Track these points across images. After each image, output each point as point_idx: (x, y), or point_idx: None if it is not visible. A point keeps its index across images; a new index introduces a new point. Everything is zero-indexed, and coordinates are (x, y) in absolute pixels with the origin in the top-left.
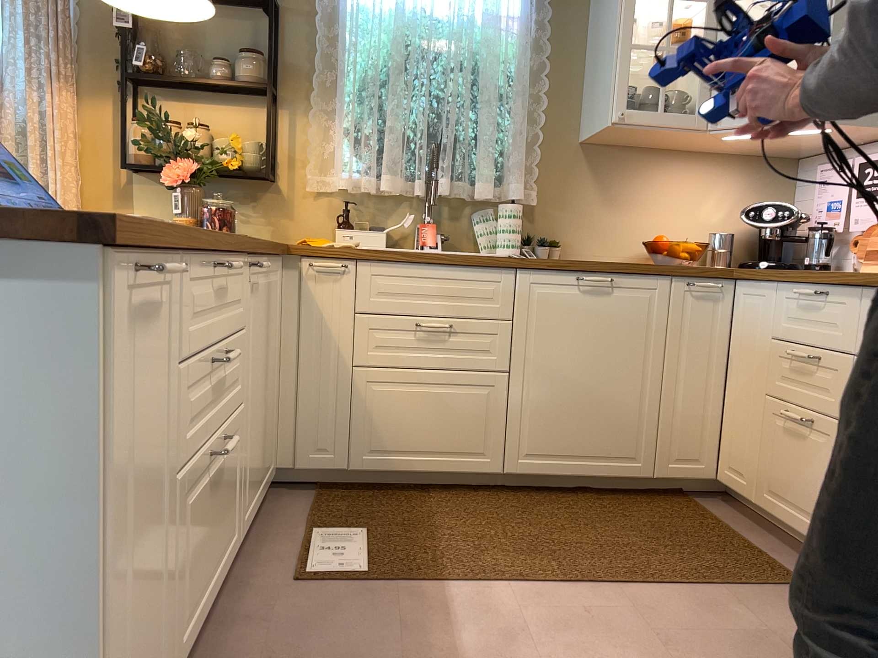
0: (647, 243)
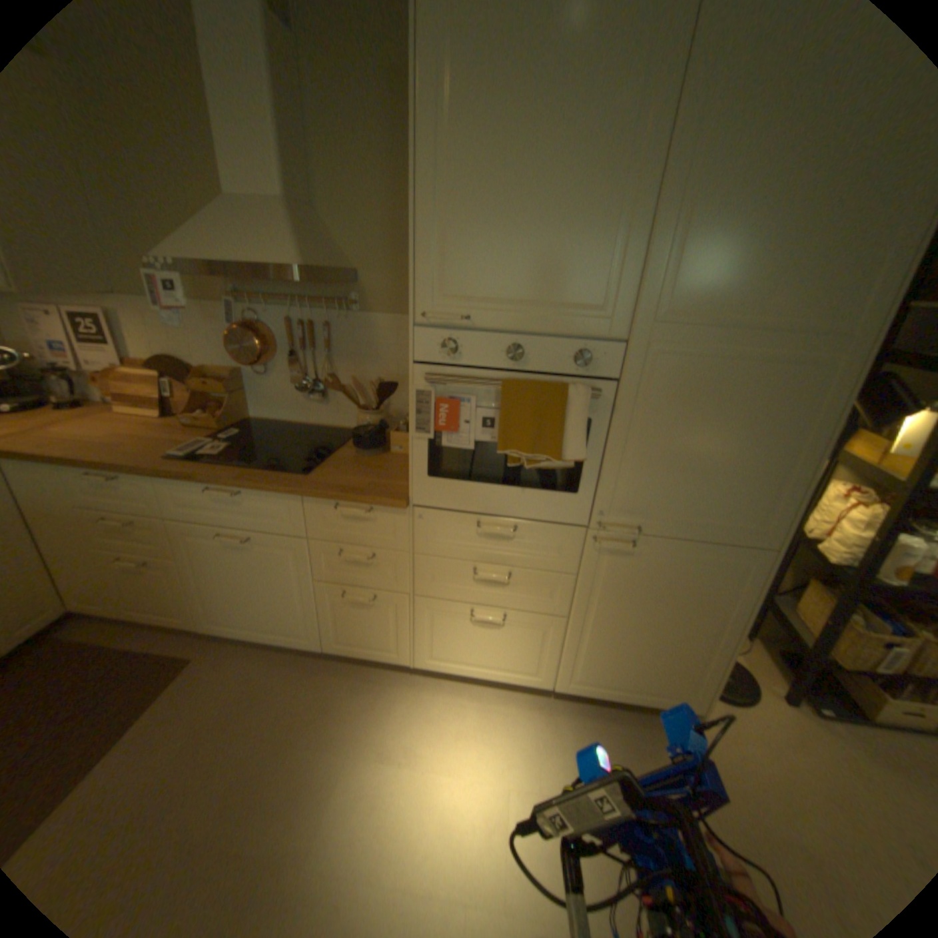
0: None
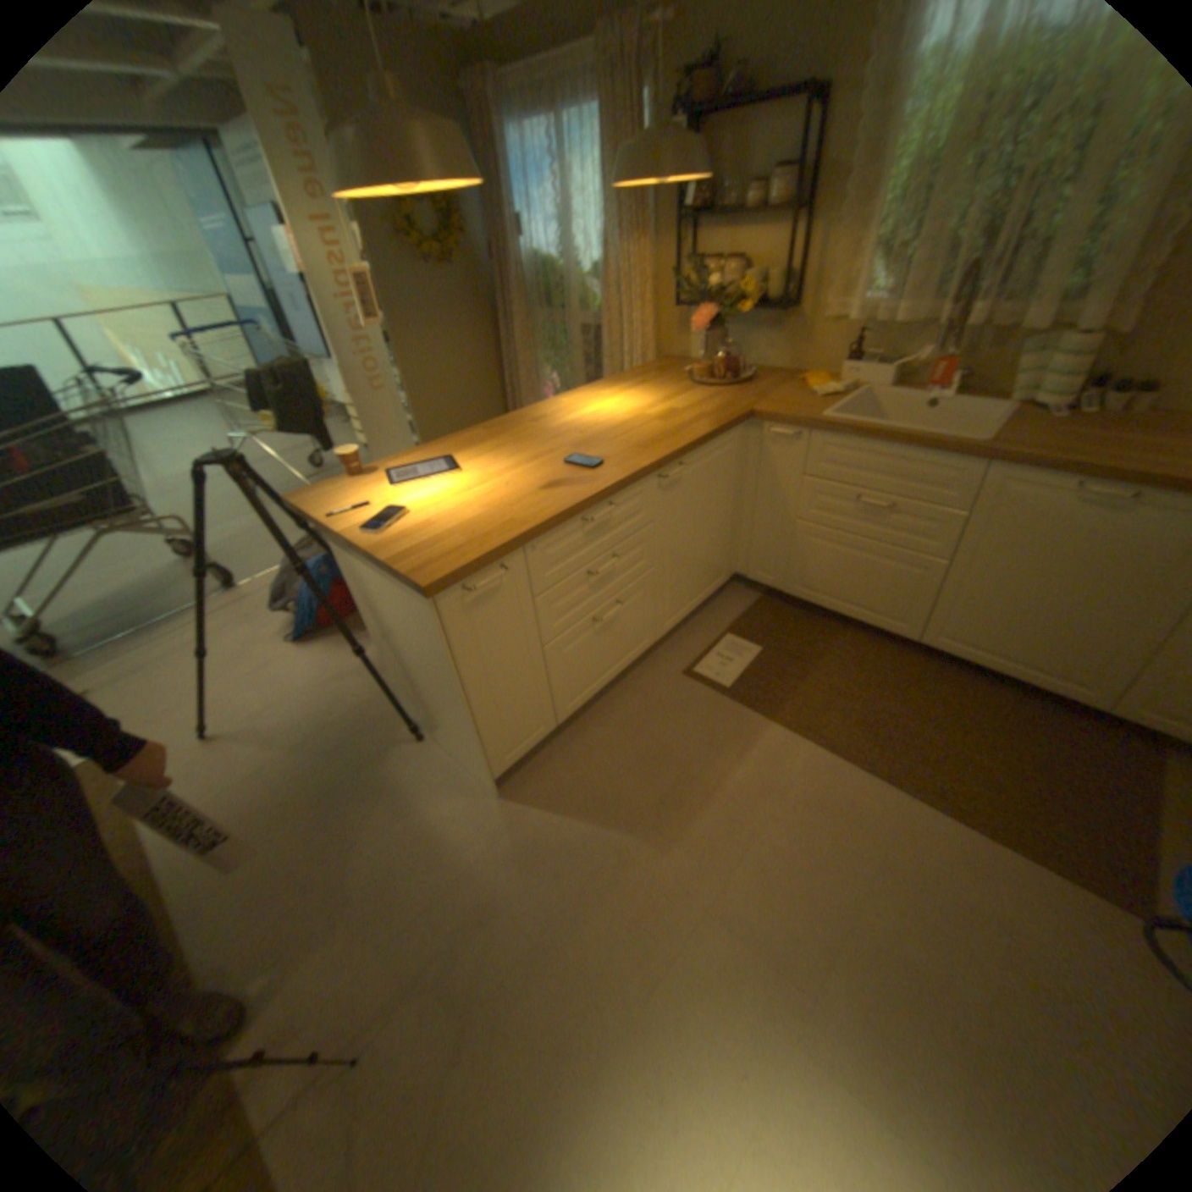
0: None
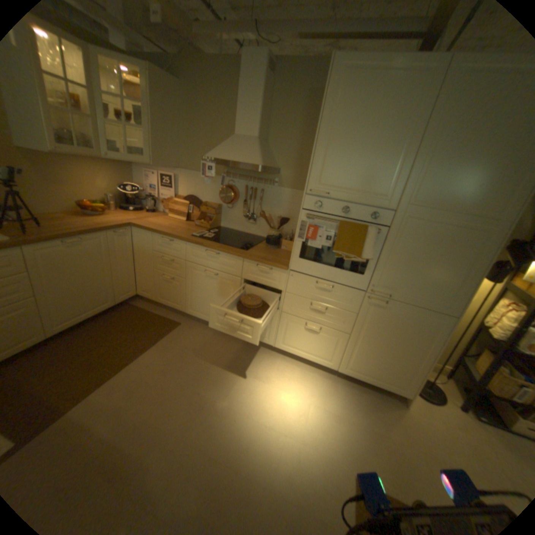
0: (73, 201)
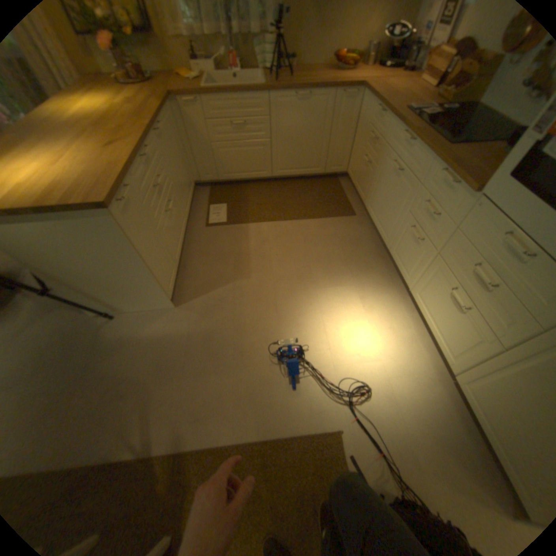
0: (338, 51)
